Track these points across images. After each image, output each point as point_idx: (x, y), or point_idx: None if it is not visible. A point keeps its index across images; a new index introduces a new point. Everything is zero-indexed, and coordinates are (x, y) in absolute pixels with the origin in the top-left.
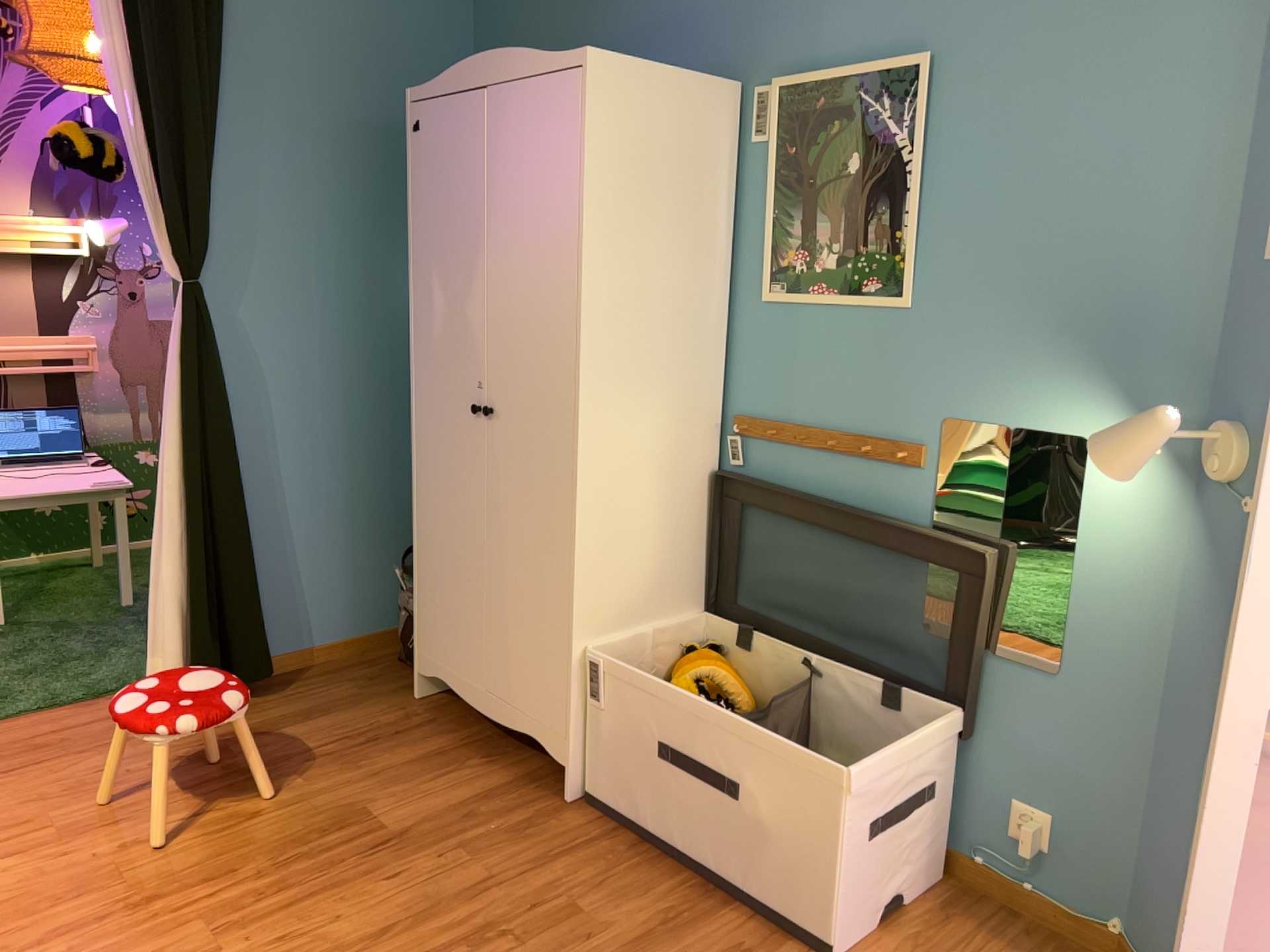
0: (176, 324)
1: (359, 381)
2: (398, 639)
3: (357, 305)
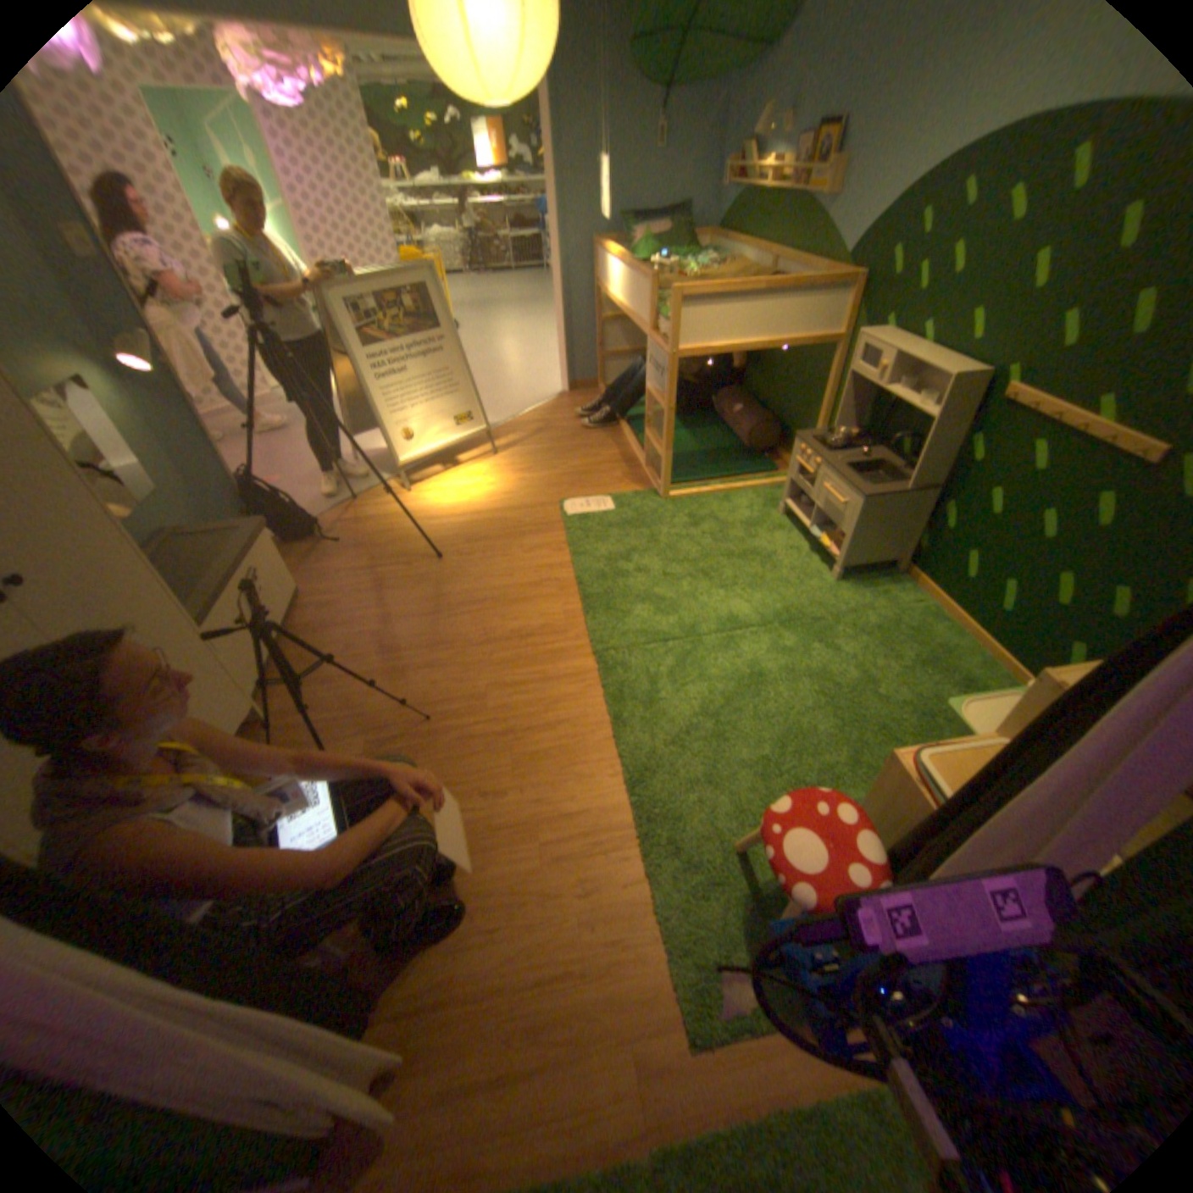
0: None
1: None
2: None
3: None
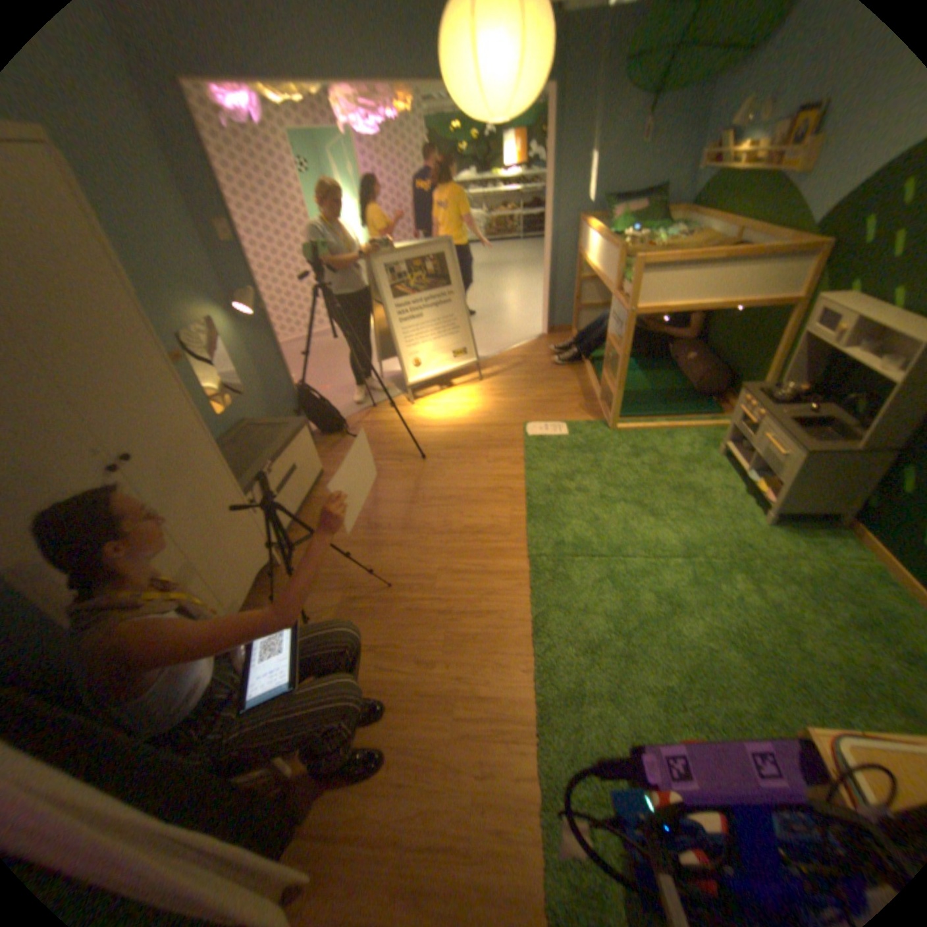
0: None
1: None
2: None
3: None
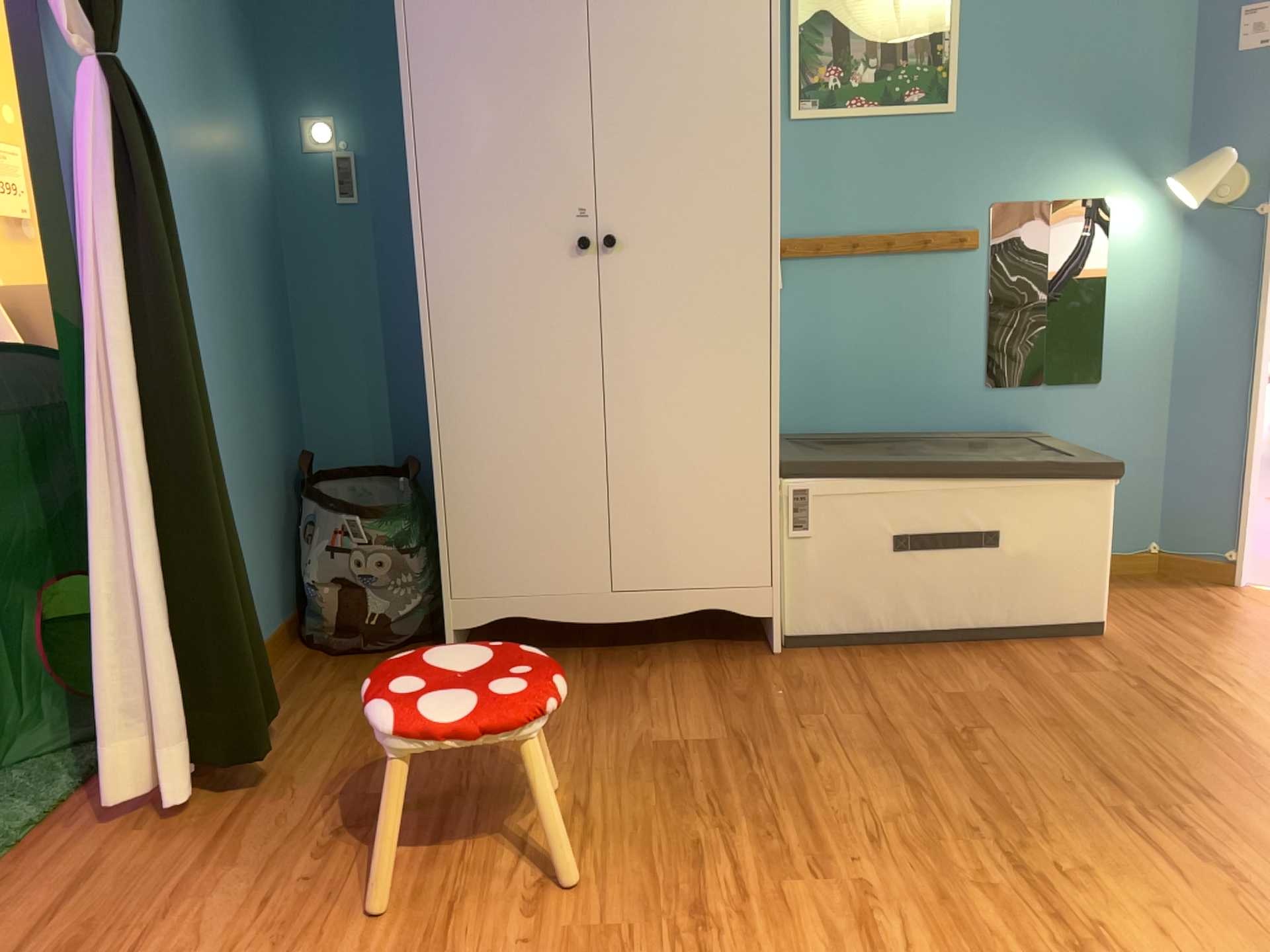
0: (95, 137)
1: (217, 267)
2: (290, 637)
3: (202, 152)
